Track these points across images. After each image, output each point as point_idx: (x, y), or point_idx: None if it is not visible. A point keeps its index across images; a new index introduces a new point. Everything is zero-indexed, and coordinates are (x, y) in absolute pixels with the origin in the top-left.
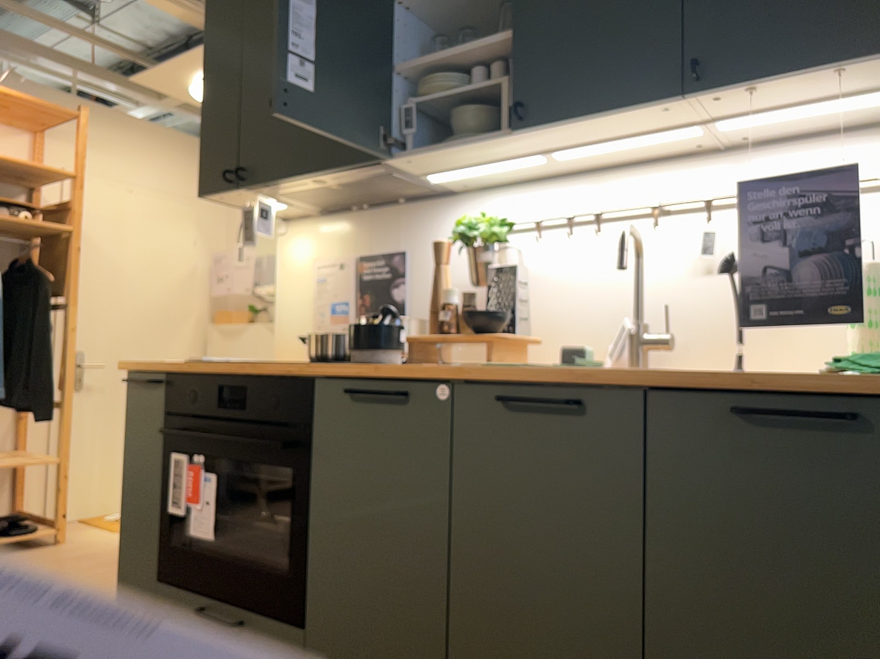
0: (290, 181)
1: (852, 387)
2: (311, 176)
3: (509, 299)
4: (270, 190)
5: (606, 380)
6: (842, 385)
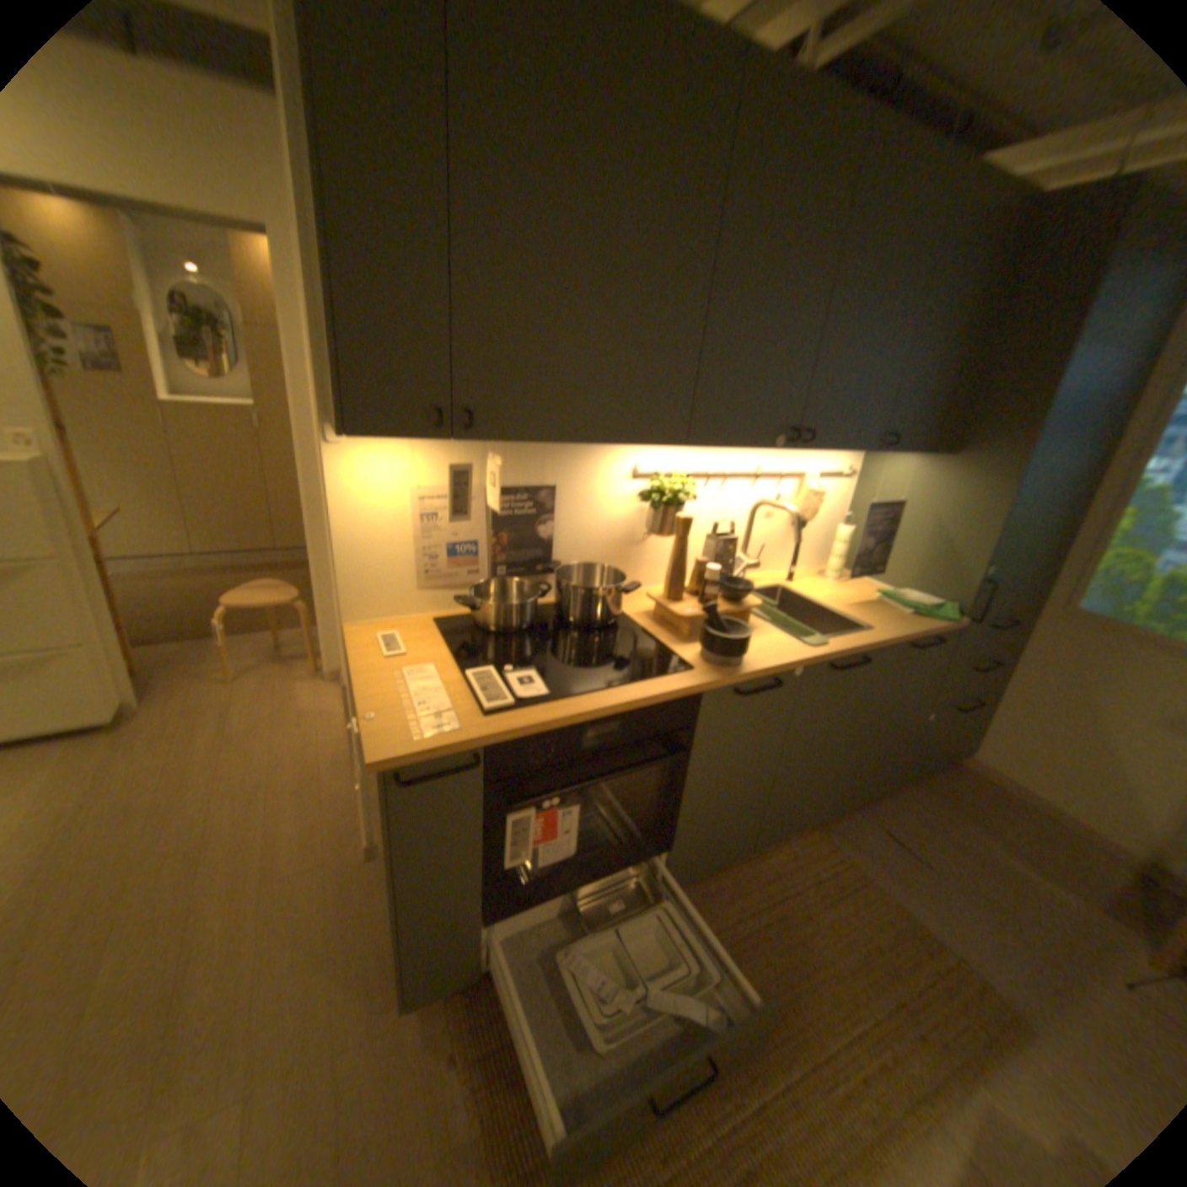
0: (546, 441)
1: (938, 627)
2: (584, 442)
3: (729, 563)
4: (489, 439)
5: (881, 645)
6: (945, 630)
